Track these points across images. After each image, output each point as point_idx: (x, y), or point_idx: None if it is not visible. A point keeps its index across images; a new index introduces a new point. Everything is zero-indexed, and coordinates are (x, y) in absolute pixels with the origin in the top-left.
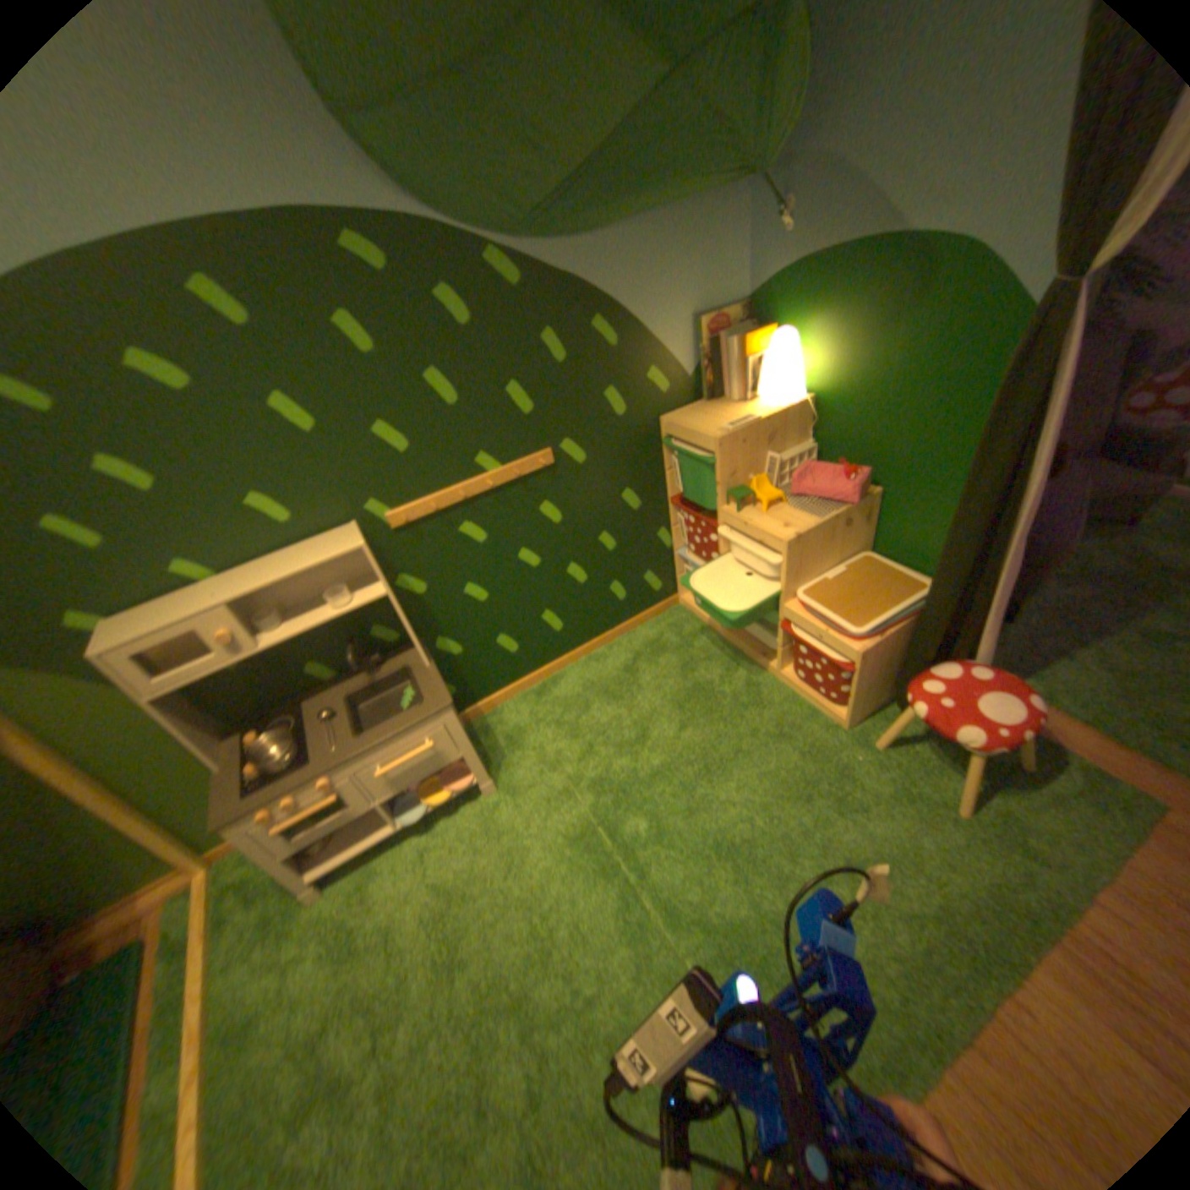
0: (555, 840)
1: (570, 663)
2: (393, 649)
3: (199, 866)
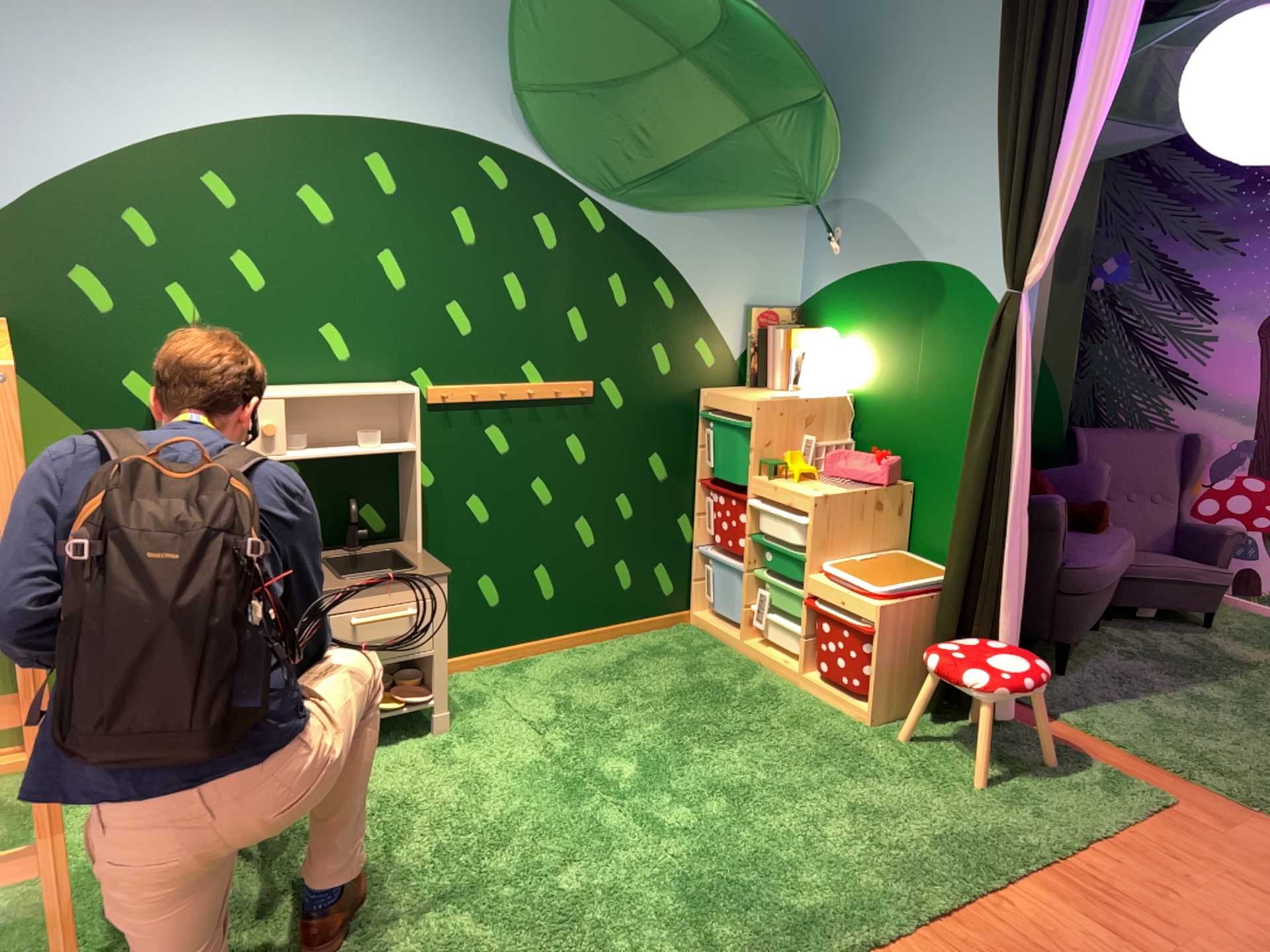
0: (523, 764)
1: (549, 648)
2: (376, 540)
3: None
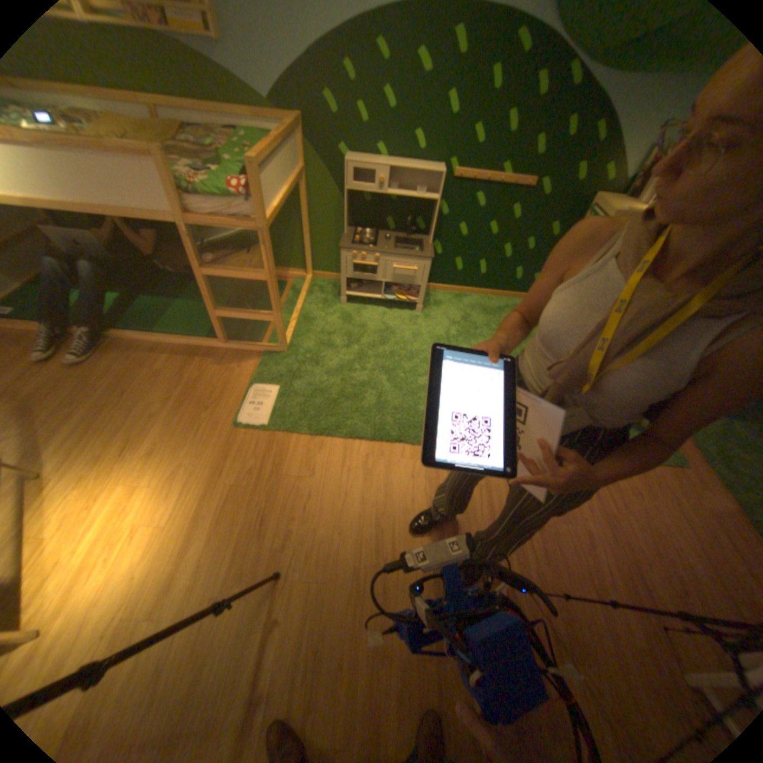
0: (433, 338)
1: (475, 294)
2: (418, 234)
3: (310, 274)
